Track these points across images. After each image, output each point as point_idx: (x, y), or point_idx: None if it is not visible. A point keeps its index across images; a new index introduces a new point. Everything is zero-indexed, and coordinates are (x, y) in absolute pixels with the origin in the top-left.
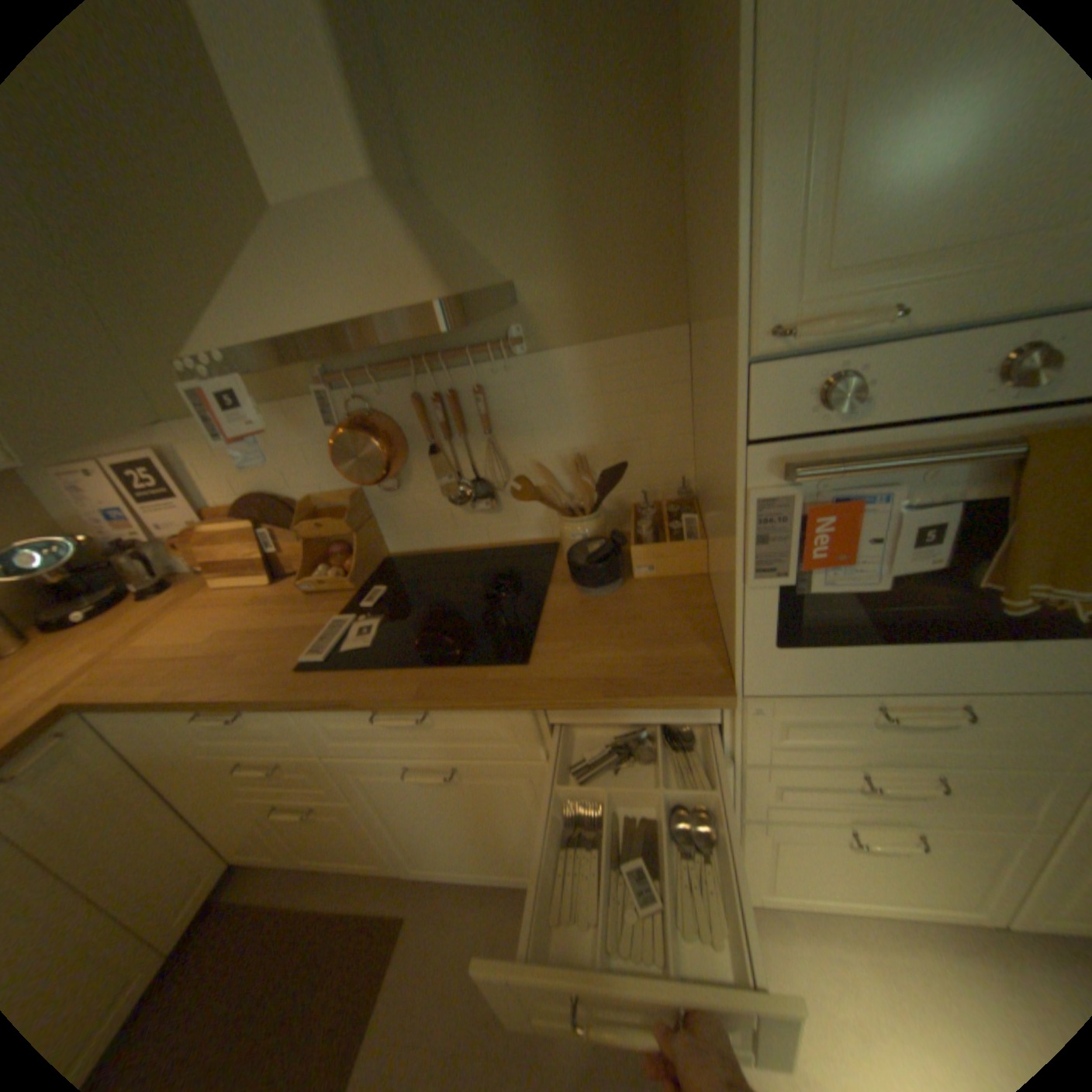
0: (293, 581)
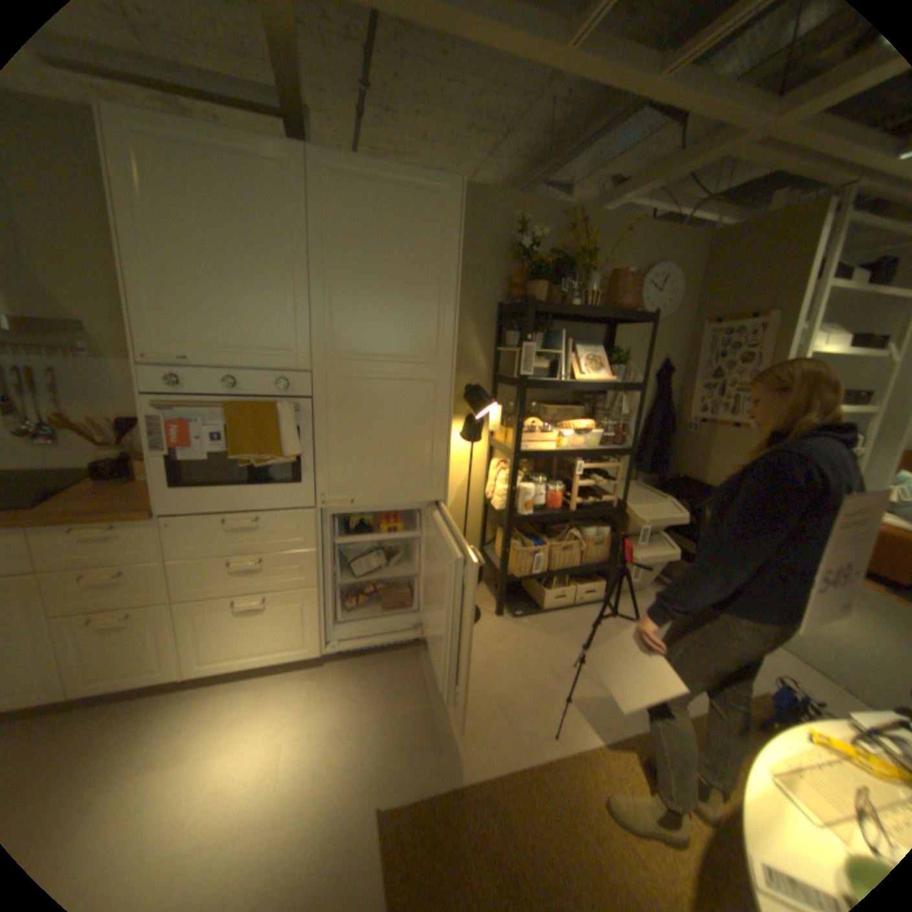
0: None
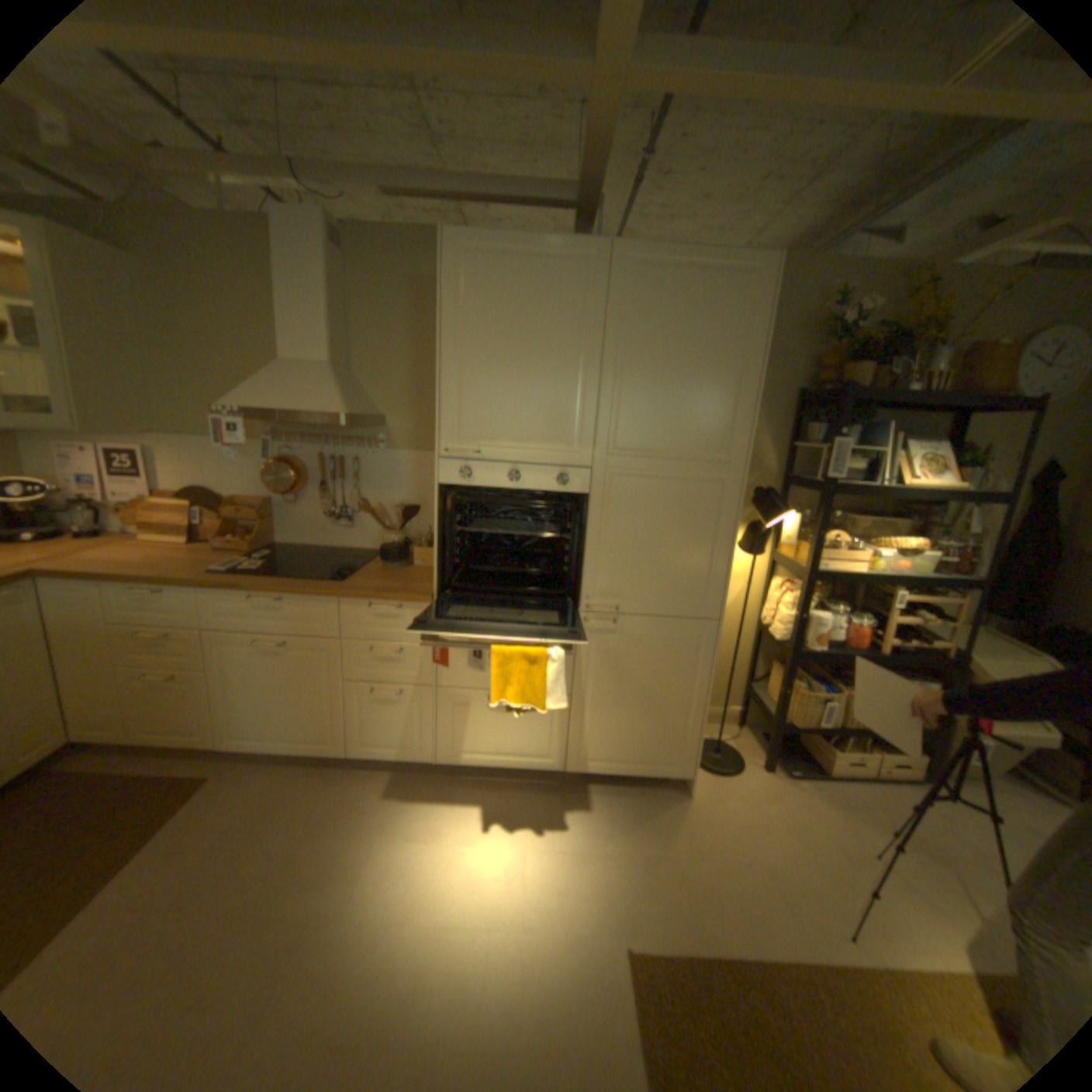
0: (203, 546)
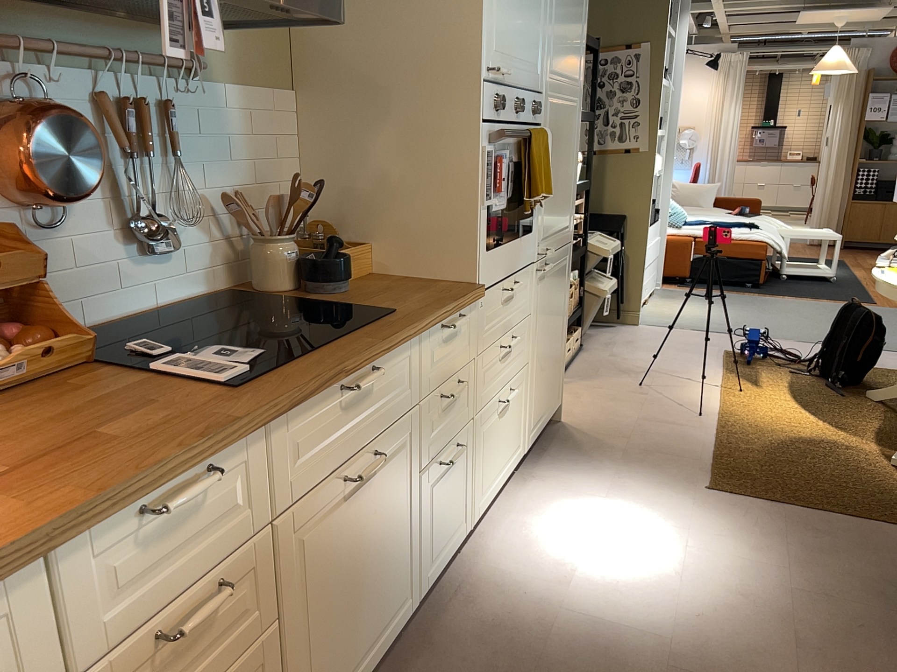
0: None
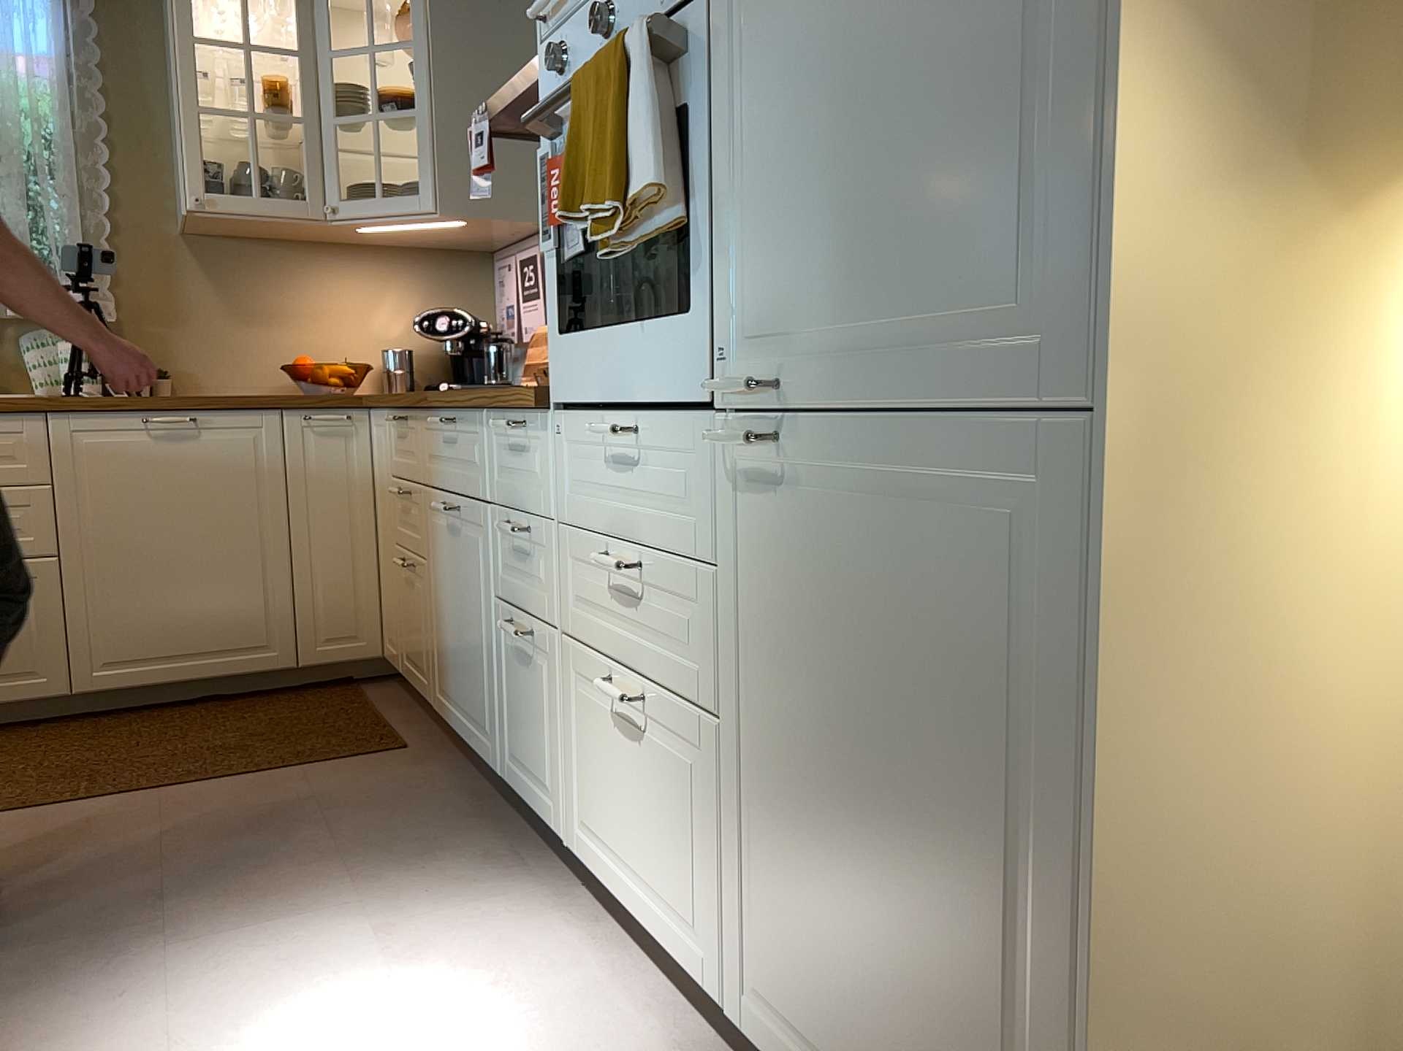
0: None
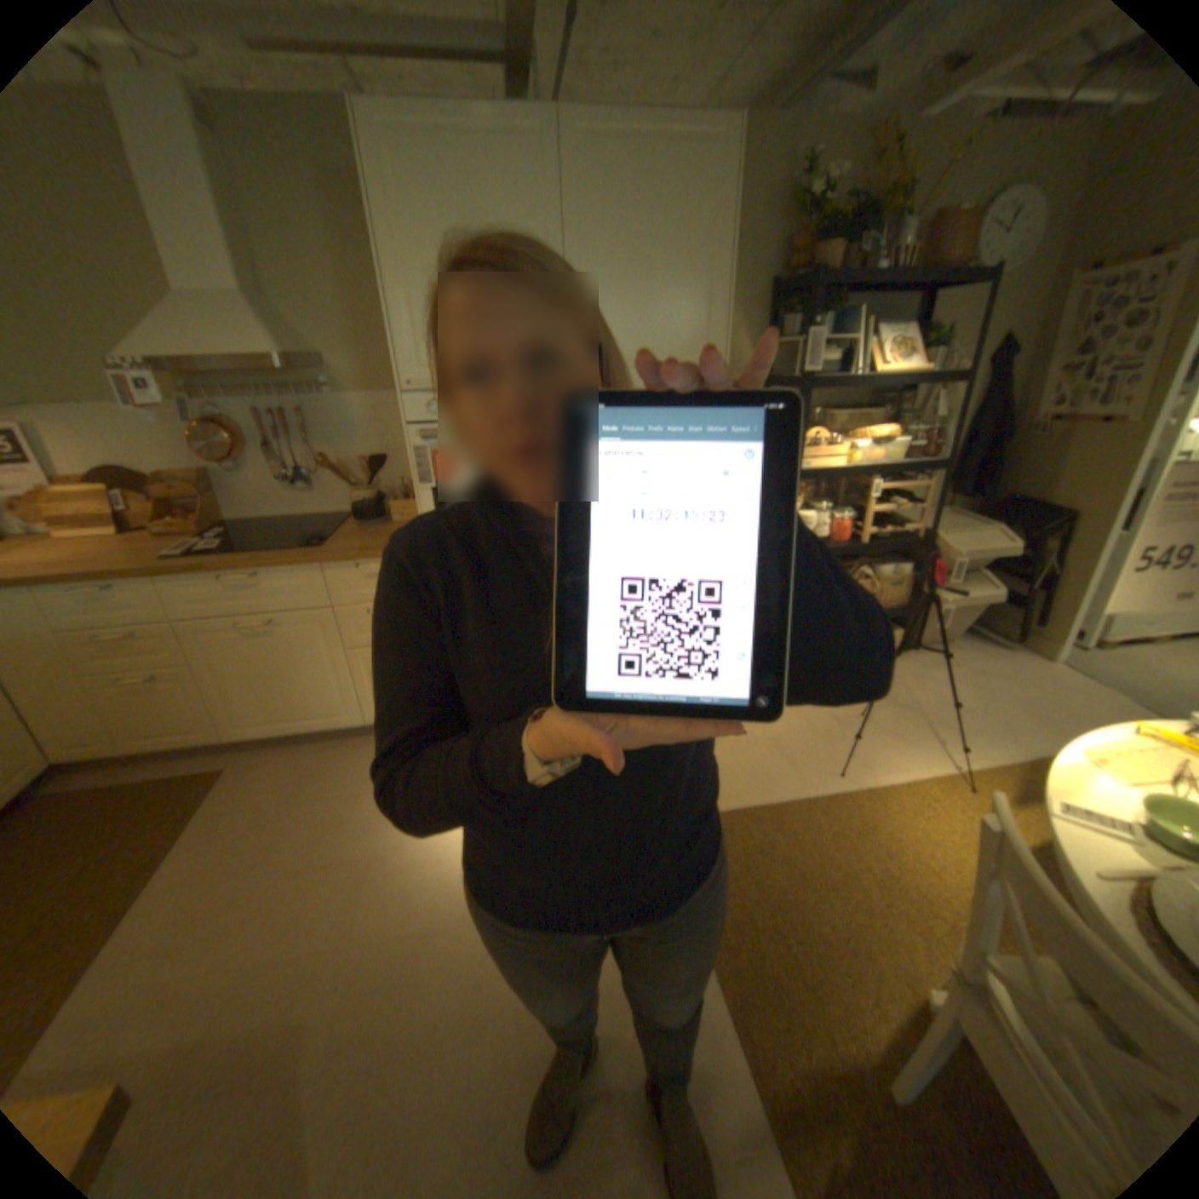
0: (136, 534)
